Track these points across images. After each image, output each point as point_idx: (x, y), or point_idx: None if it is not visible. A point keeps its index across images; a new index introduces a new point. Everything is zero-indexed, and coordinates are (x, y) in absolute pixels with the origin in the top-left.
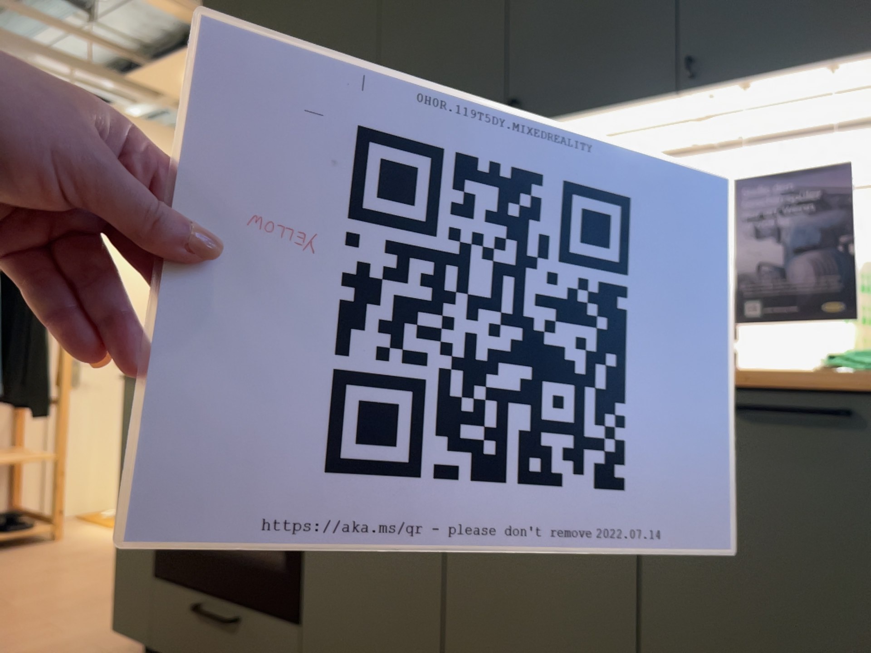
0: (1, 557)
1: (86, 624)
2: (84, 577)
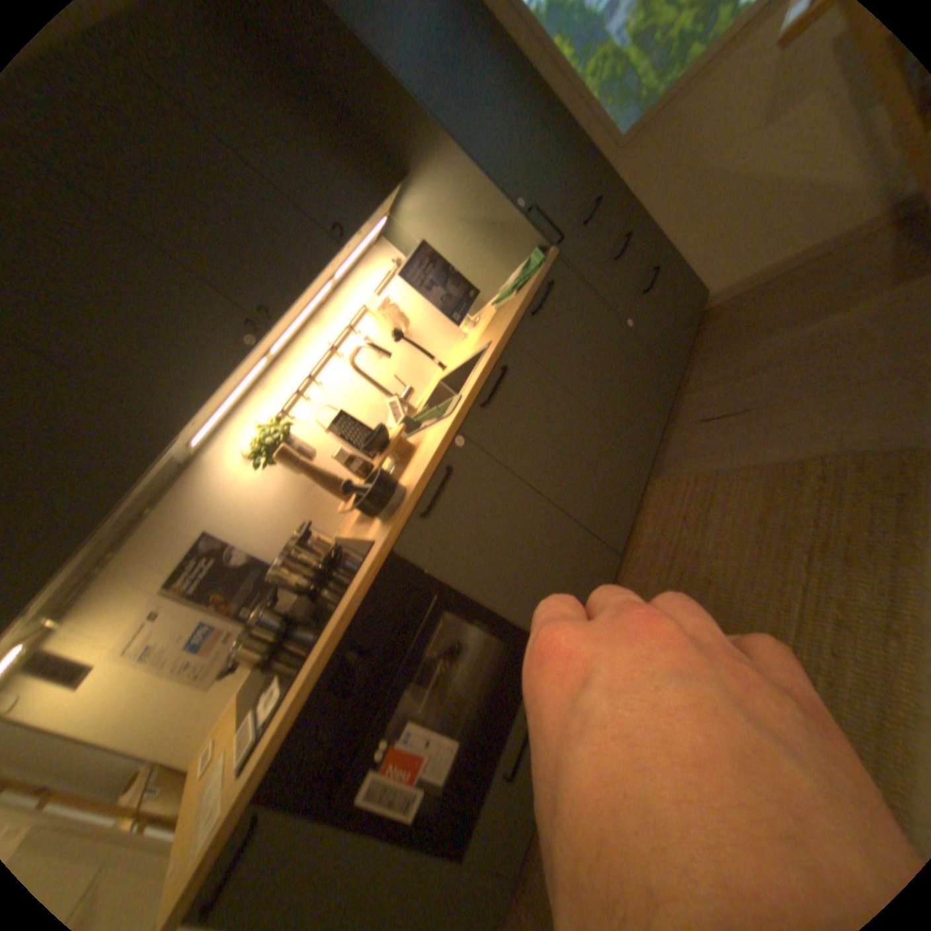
0: None
1: None
2: None
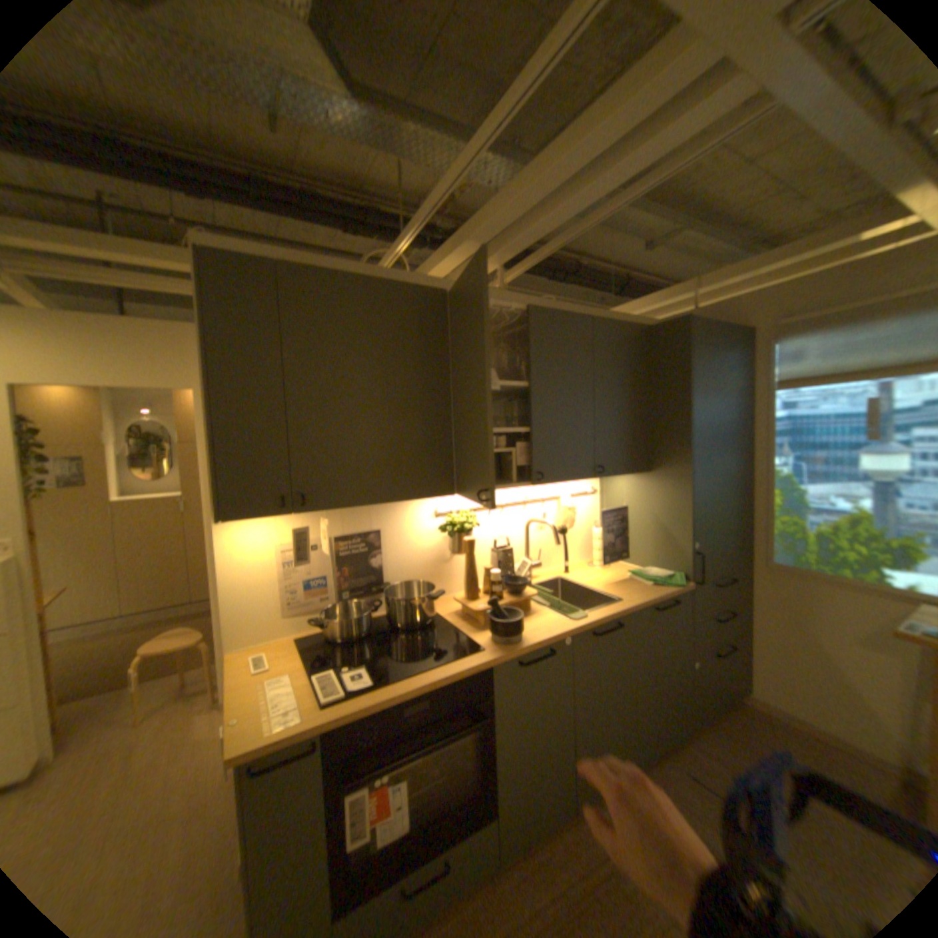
0: None
1: None
2: None
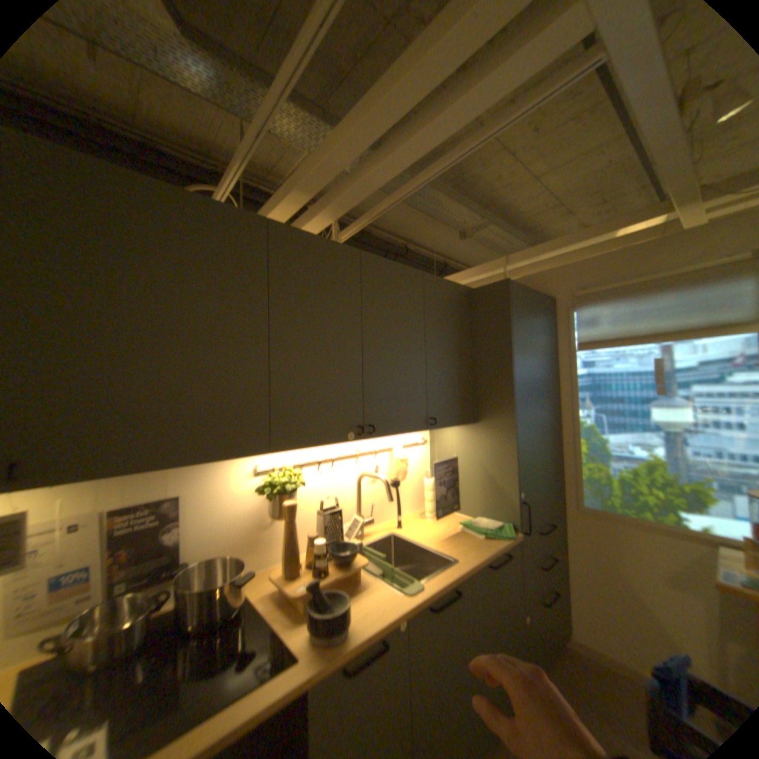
0: None
1: None
2: None
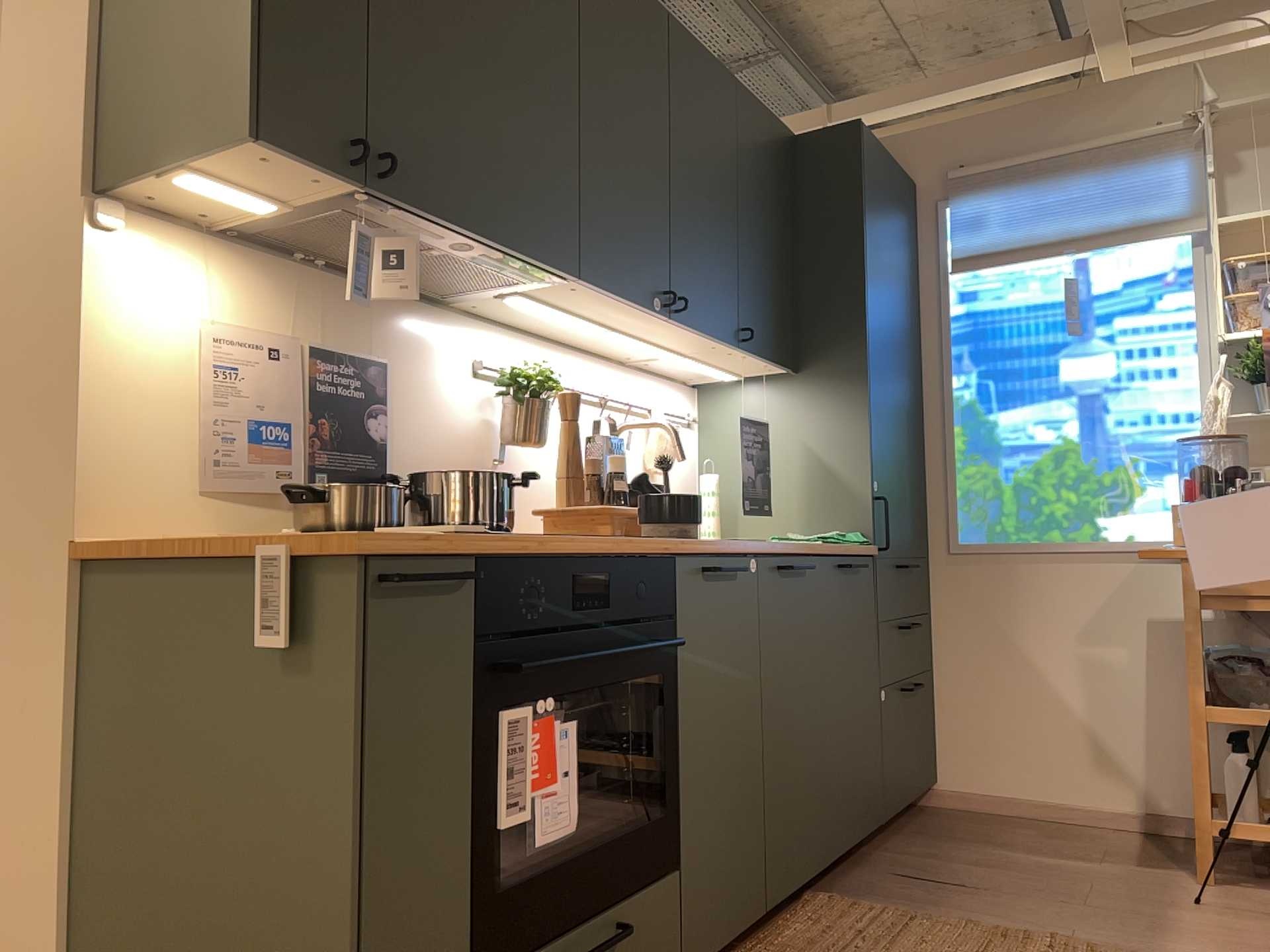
0: None
1: None
2: None
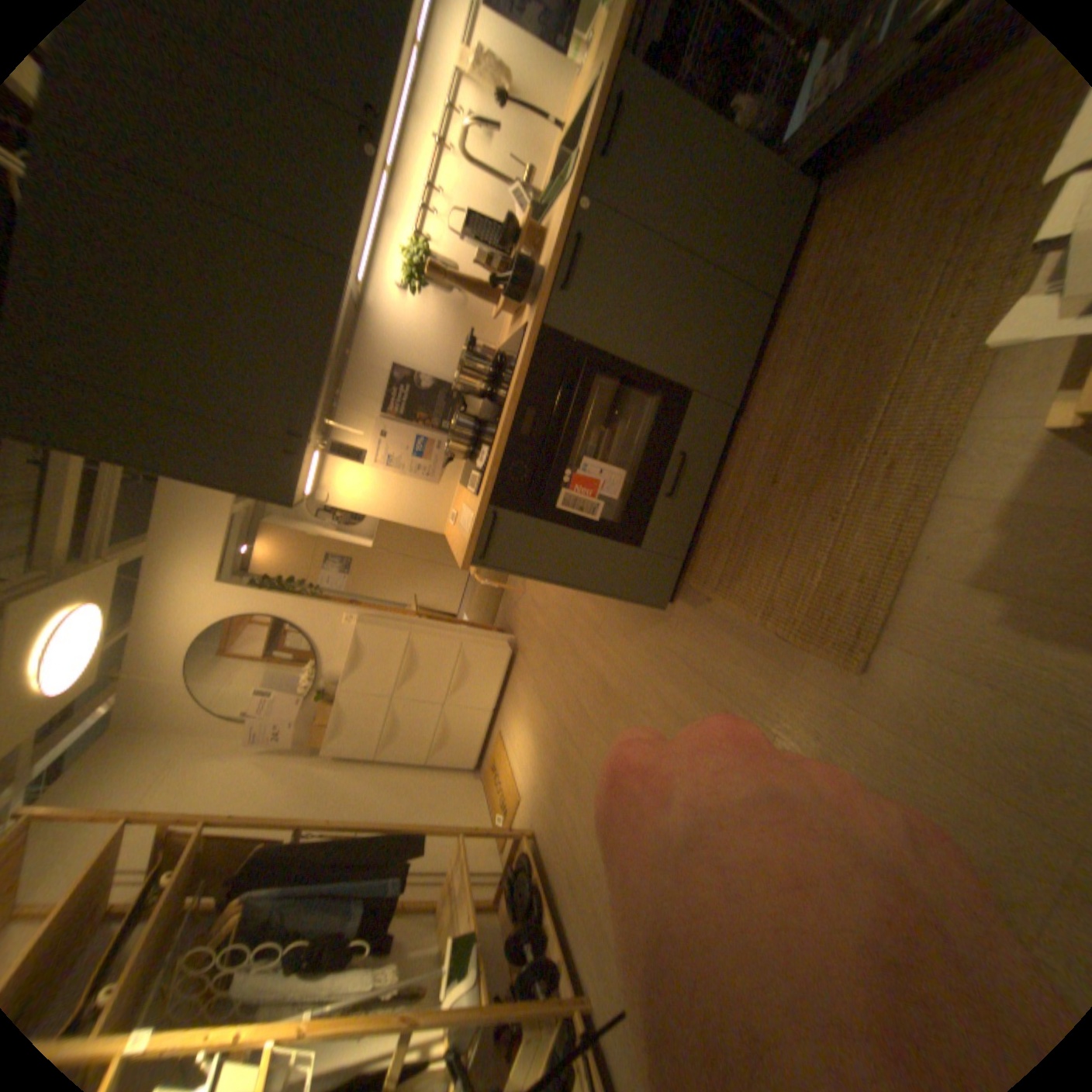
0: (550, 859)
1: (637, 681)
2: (580, 747)
